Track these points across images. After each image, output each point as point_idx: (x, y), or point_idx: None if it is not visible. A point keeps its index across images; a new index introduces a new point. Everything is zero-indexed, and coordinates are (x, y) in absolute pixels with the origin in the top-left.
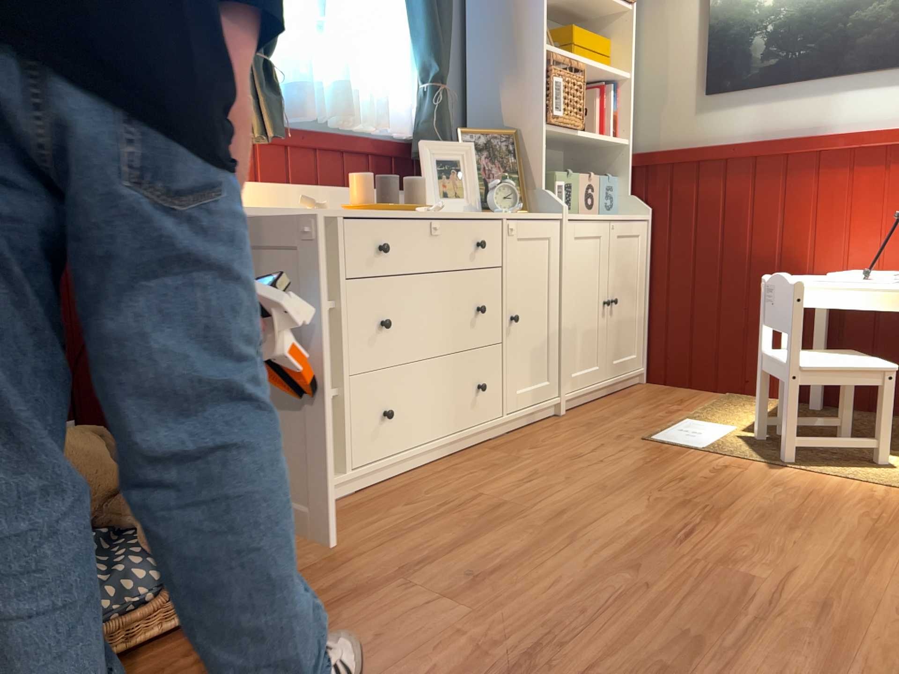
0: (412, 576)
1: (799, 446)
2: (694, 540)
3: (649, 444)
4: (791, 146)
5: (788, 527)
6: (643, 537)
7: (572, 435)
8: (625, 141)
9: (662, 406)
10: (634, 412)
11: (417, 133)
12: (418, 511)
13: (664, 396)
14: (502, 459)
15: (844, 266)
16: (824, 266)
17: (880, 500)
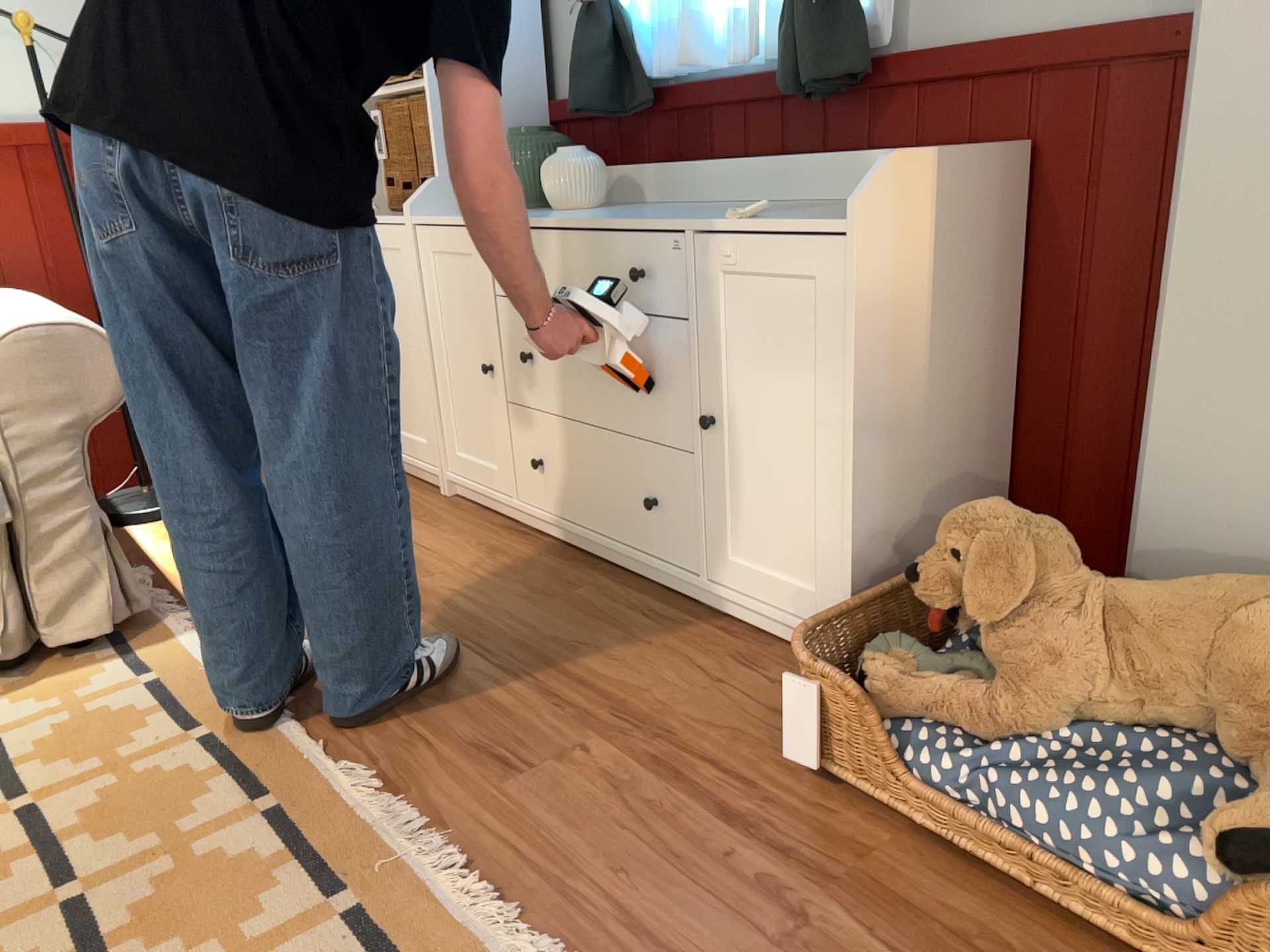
0: None
1: None
2: None
3: None
4: None
5: None
6: None
7: None
8: None
9: None
10: None
11: None
12: None
13: None
14: None
15: None
16: None
17: None
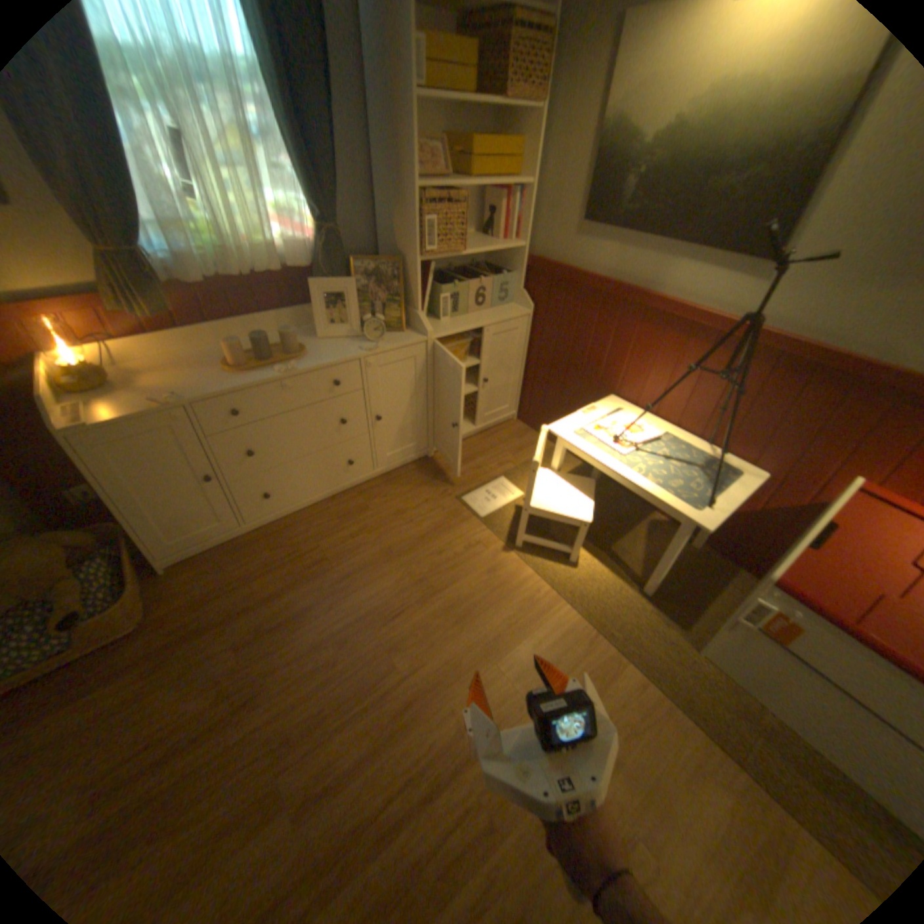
0: (230, 624)
1: (525, 542)
2: (395, 623)
3: (454, 506)
4: (629, 295)
5: (457, 620)
6: (371, 612)
7: (419, 484)
8: (521, 246)
9: (501, 455)
10: (478, 461)
11: (315, 264)
12: (274, 558)
13: (512, 442)
14: (358, 507)
15: (638, 400)
16: (626, 394)
17: (534, 604)
